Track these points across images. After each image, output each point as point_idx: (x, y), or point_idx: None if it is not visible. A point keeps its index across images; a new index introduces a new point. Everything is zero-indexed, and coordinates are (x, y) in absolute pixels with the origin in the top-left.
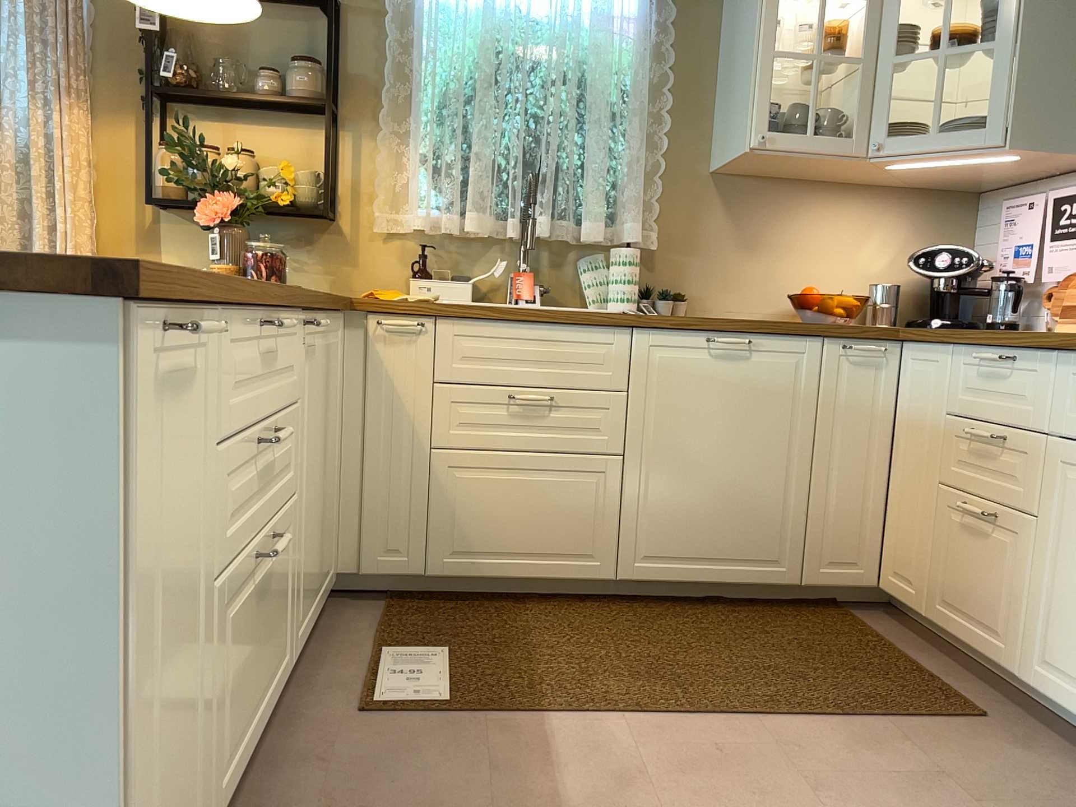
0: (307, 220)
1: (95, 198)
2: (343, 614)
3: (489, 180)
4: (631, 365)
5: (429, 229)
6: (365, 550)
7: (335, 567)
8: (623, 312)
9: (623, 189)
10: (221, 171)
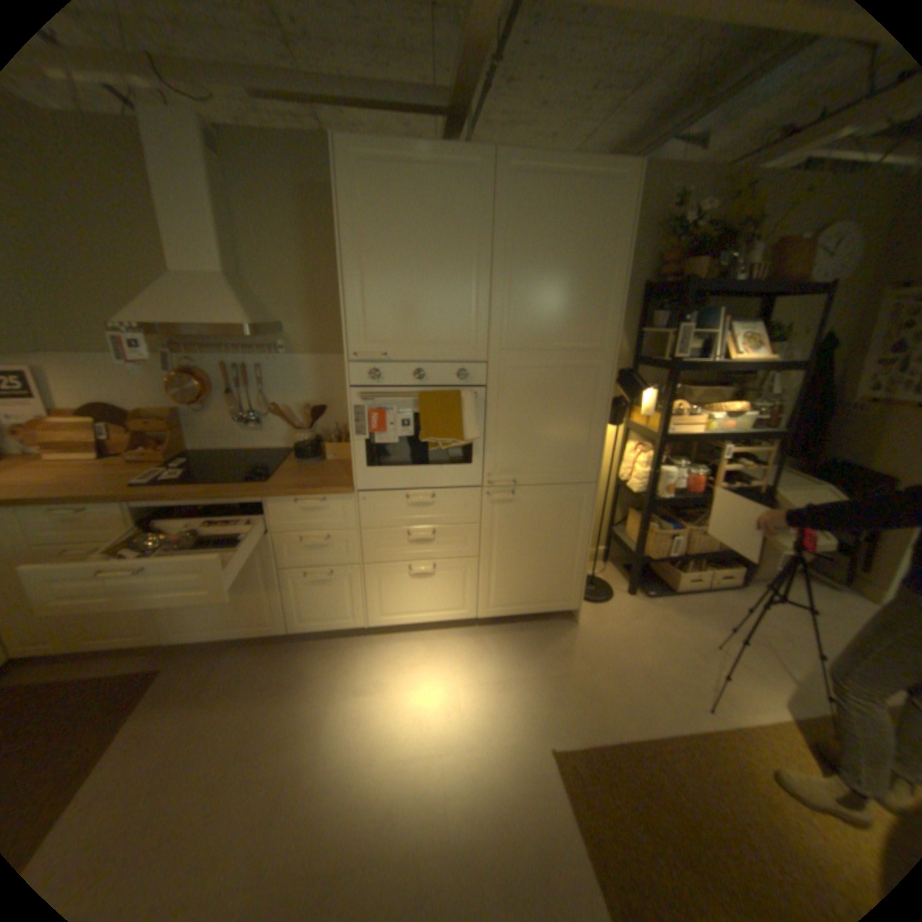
0: None
1: None
2: None
3: None
4: None
5: None
6: None
7: None
8: None
9: None
10: None
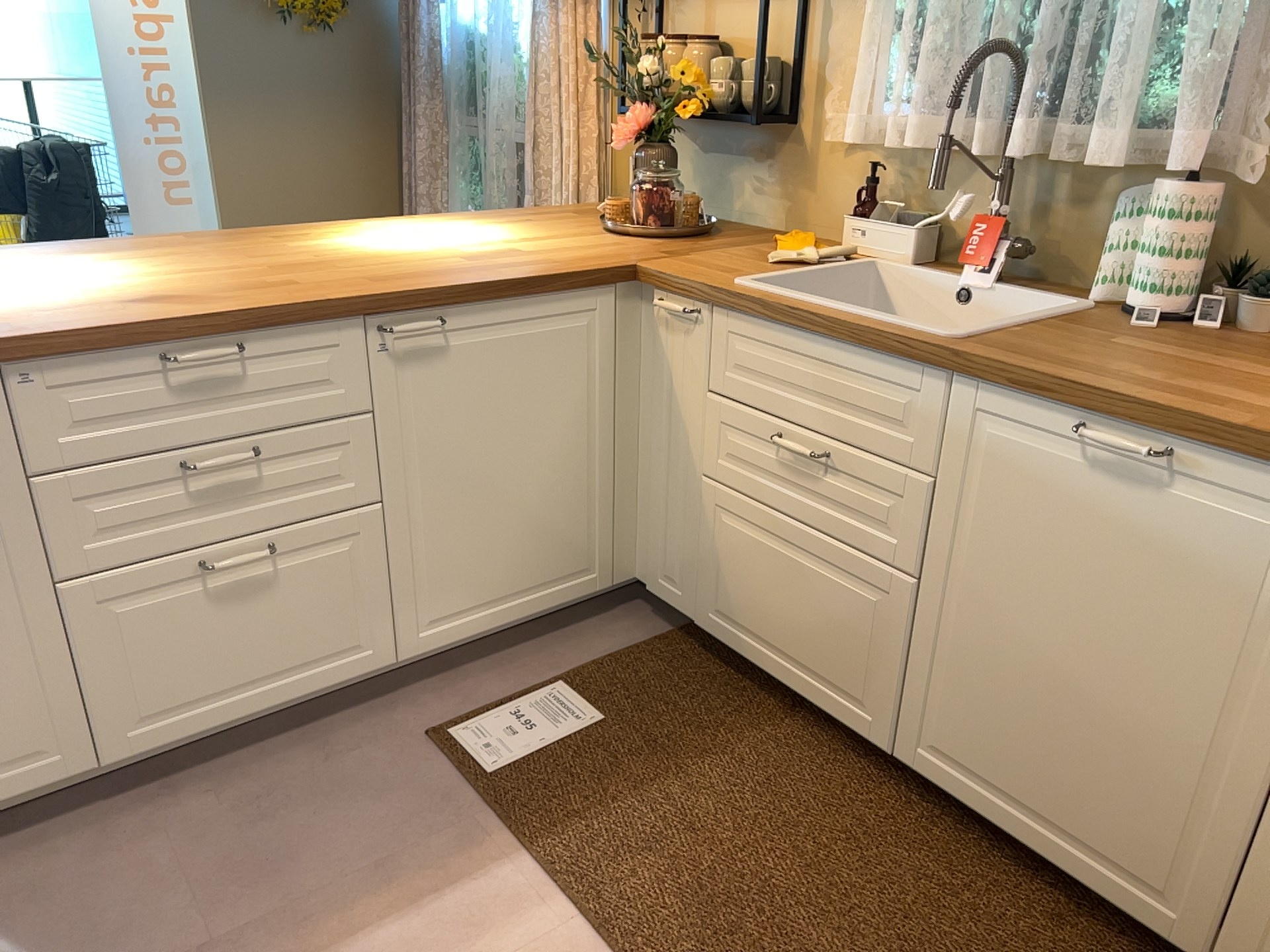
0: (766, 126)
1: (595, 107)
2: (615, 624)
3: (955, 59)
4: (946, 437)
5: (872, 143)
6: (649, 565)
7: (625, 570)
8: (948, 340)
9: (1186, 61)
10: (636, 79)
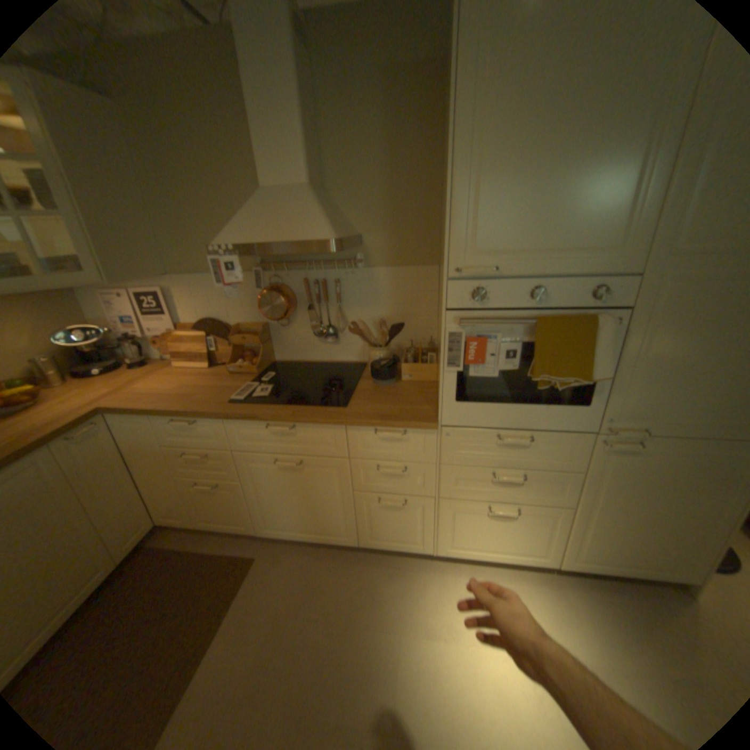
0: None
1: None
2: None
3: None
4: None
5: None
6: None
7: None
8: None
9: None
10: None
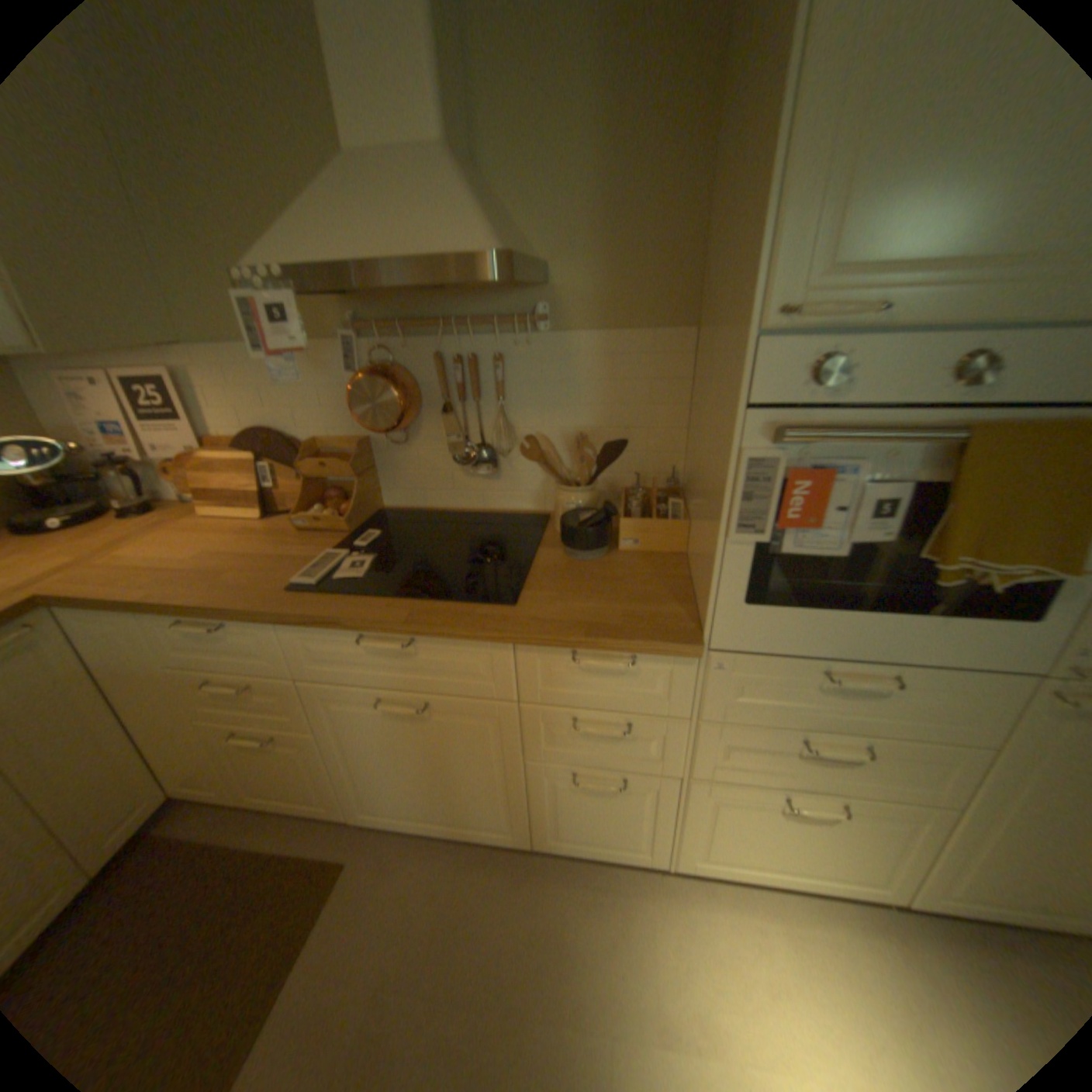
0: None
1: None
2: None
3: None
4: None
5: None
6: None
7: None
8: None
9: None
10: None
